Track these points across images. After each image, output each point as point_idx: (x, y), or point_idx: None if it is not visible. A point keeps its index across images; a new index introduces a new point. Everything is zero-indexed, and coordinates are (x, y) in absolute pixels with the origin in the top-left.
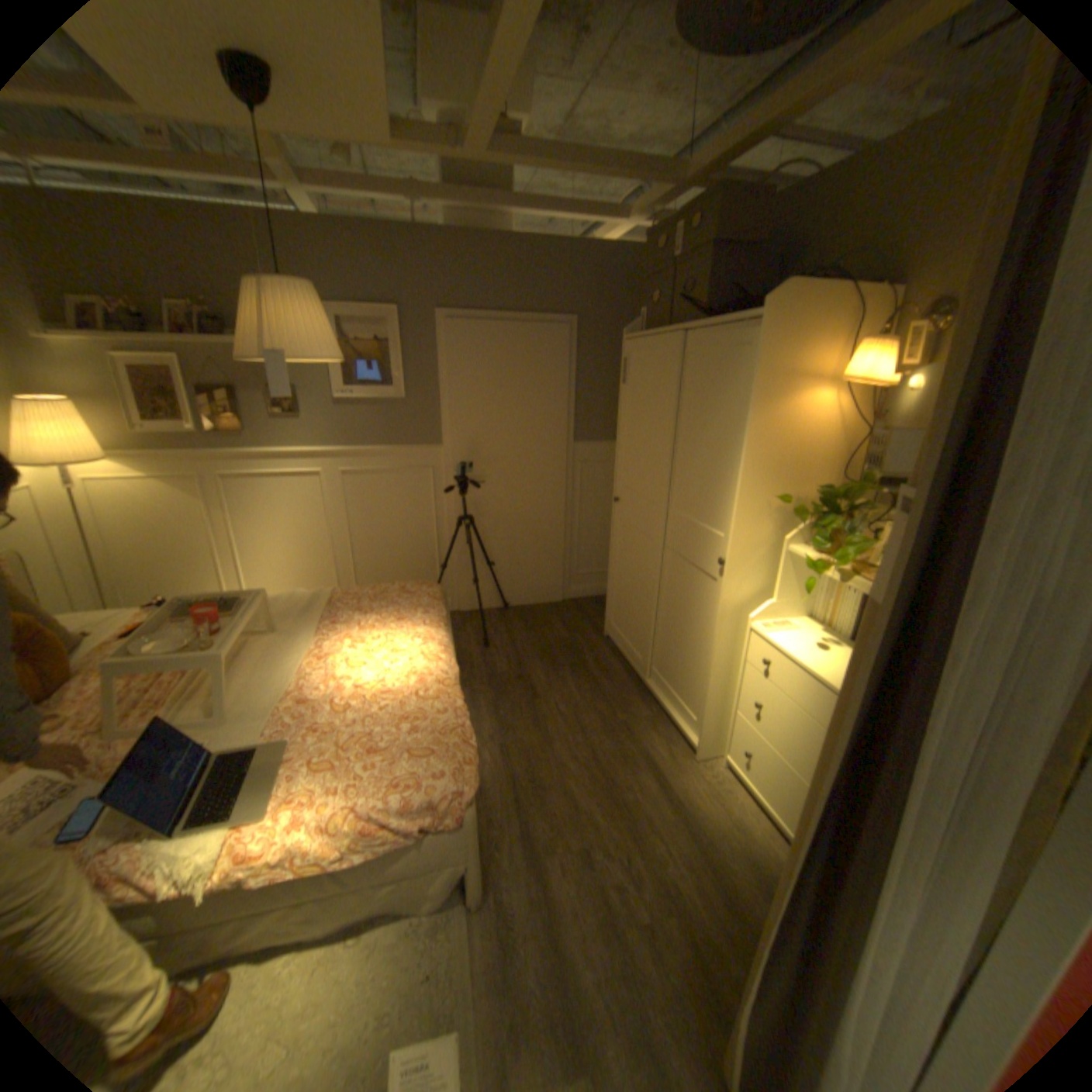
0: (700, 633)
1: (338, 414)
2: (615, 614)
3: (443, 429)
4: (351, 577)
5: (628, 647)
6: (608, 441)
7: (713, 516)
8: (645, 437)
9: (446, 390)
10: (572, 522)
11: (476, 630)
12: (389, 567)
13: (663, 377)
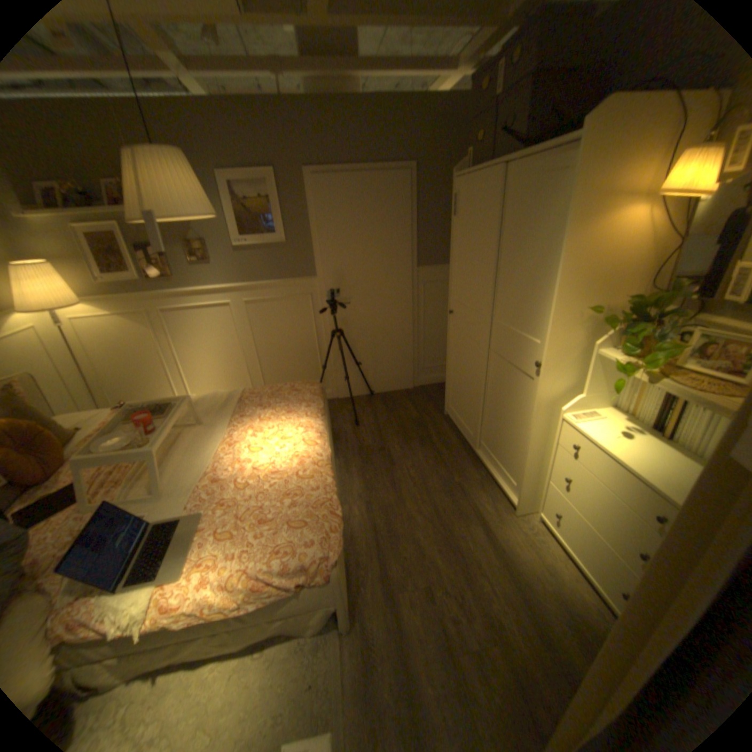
0: (519, 420)
1: (237, 257)
2: (452, 398)
3: (316, 263)
4: (259, 377)
5: (462, 424)
6: (445, 264)
7: (531, 326)
8: (472, 260)
9: (315, 232)
10: (418, 328)
11: (350, 412)
12: (285, 368)
13: (487, 206)
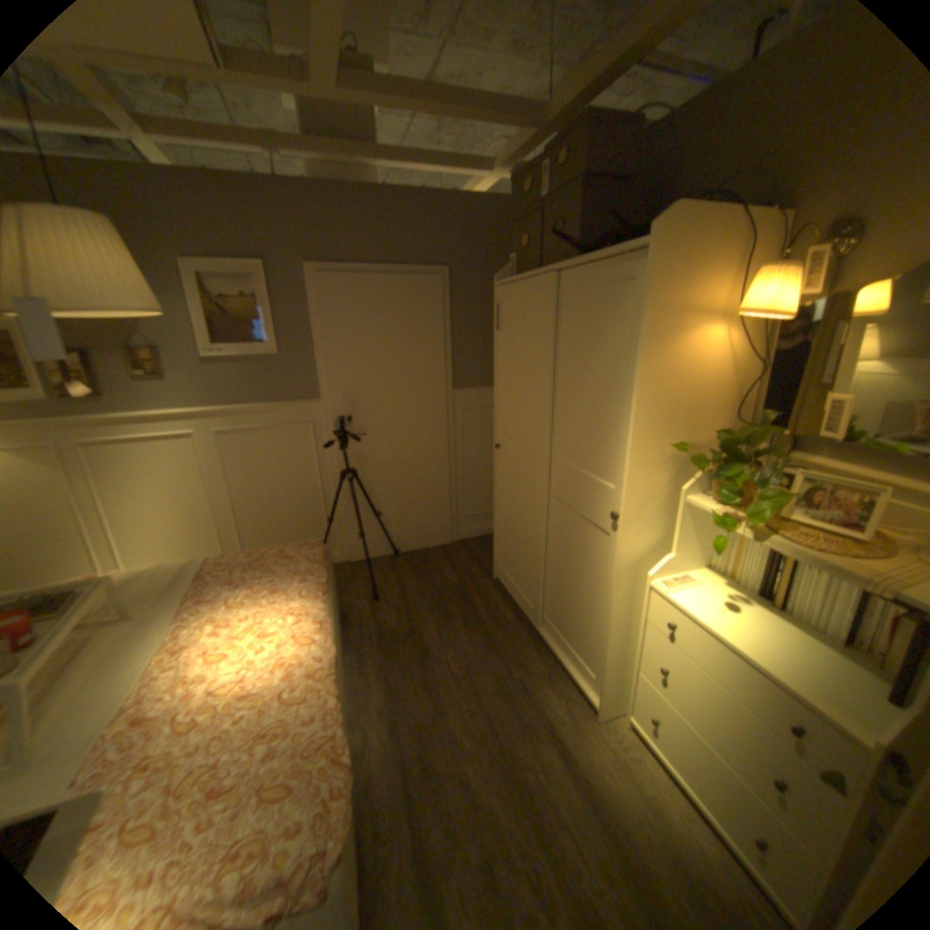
0: (593, 588)
1: (205, 373)
2: (502, 558)
3: (319, 383)
4: (233, 537)
5: (518, 593)
6: (486, 387)
7: (601, 466)
8: (522, 383)
9: (319, 343)
10: (456, 466)
11: (365, 582)
12: (273, 524)
13: (538, 321)
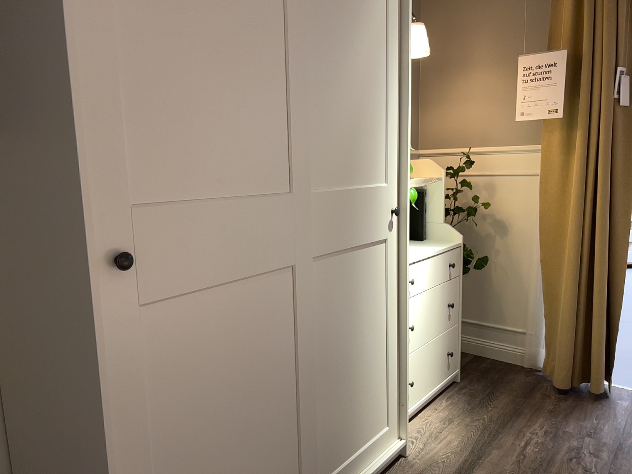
0: (375, 321)
1: None
2: None
3: None
4: None
5: None
6: None
7: (371, 170)
8: (232, 66)
9: None
10: None
11: None
12: None
13: None
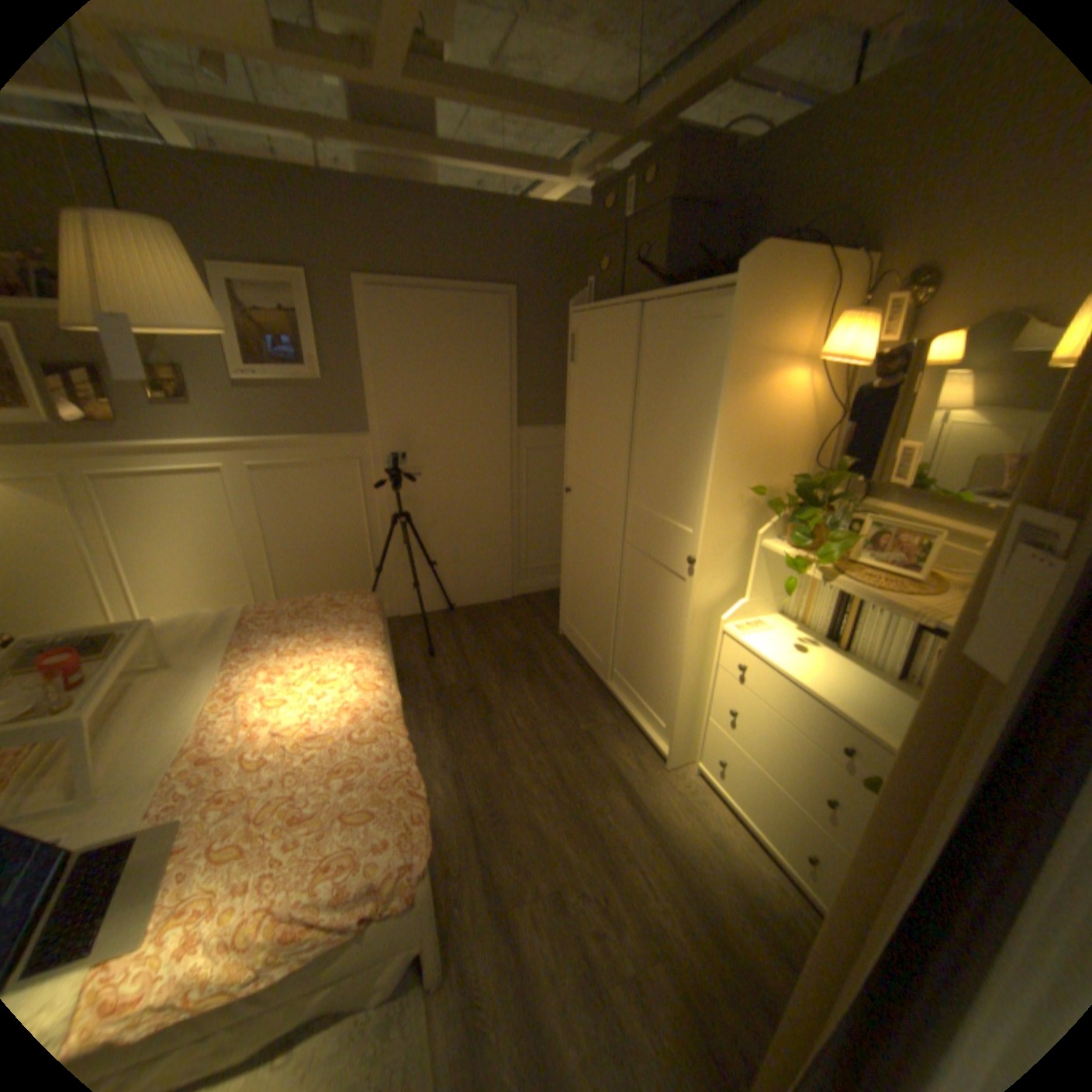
0: (667, 635)
1: (239, 398)
2: (570, 611)
3: (370, 415)
4: (270, 587)
5: (587, 647)
6: (555, 425)
7: (680, 510)
8: (598, 421)
9: (370, 369)
10: (520, 513)
11: (420, 638)
12: (315, 573)
13: (618, 354)
